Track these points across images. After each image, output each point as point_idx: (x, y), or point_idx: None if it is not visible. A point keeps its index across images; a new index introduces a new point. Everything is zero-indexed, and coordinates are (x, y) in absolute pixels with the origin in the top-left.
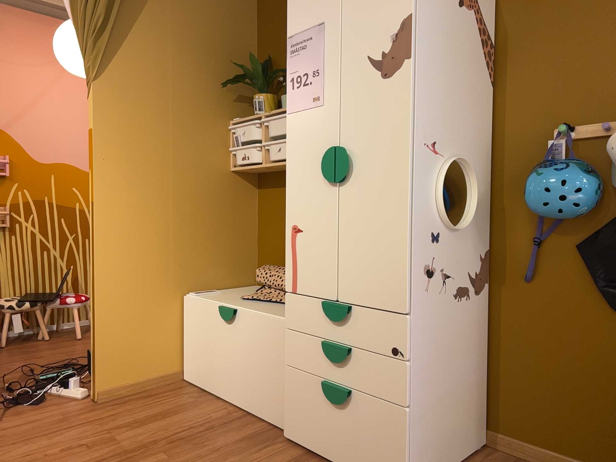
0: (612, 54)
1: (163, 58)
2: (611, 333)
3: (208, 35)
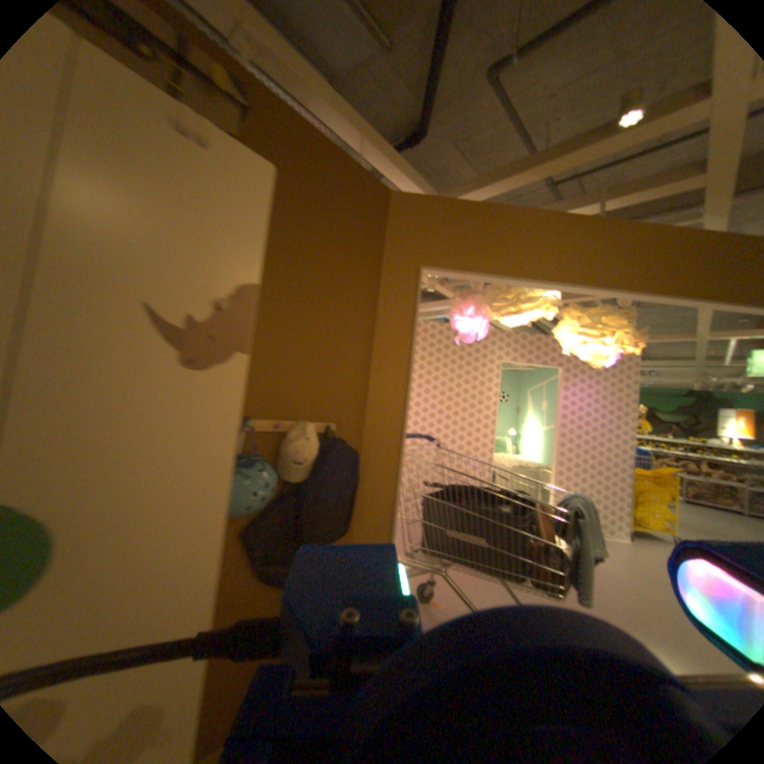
0: (285, 364)
1: None
2: (257, 605)
3: None
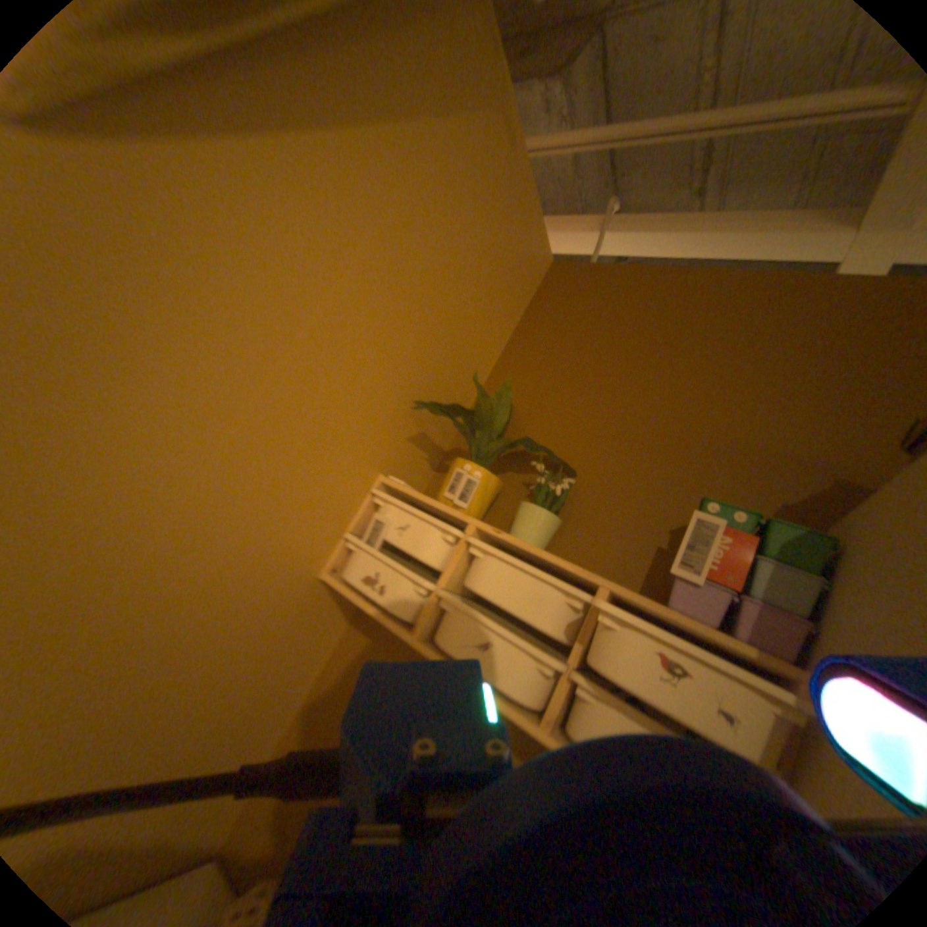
0: None
1: (332, 270)
2: None
3: (443, 300)
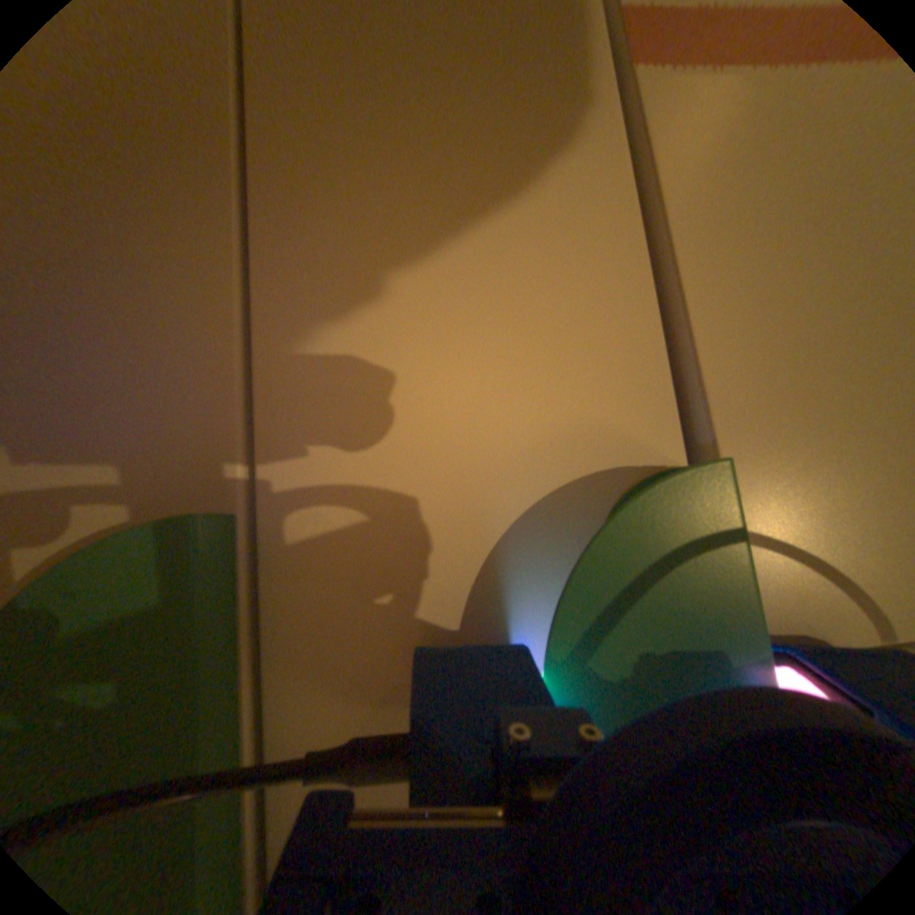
0: None
1: None
2: None
3: None
